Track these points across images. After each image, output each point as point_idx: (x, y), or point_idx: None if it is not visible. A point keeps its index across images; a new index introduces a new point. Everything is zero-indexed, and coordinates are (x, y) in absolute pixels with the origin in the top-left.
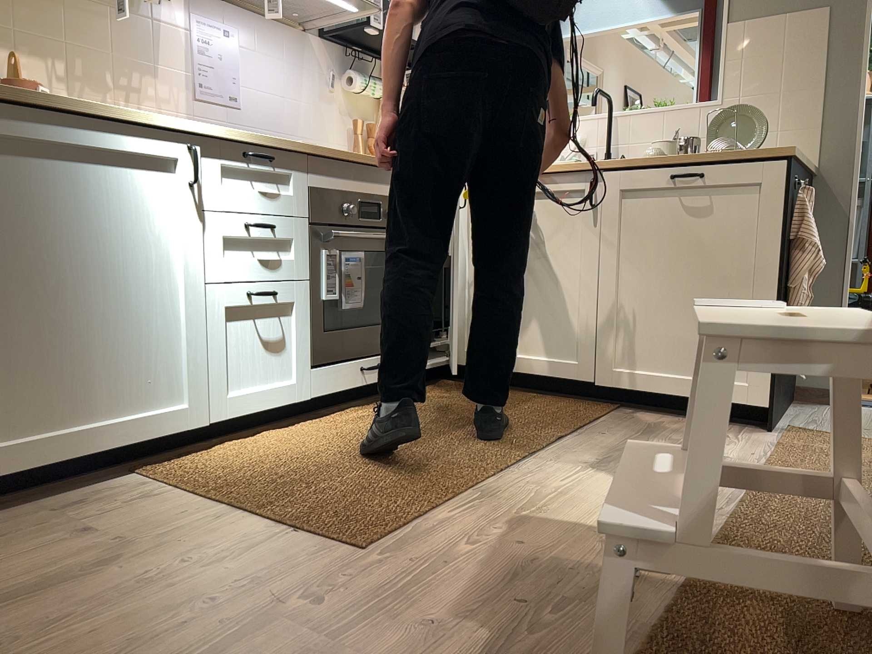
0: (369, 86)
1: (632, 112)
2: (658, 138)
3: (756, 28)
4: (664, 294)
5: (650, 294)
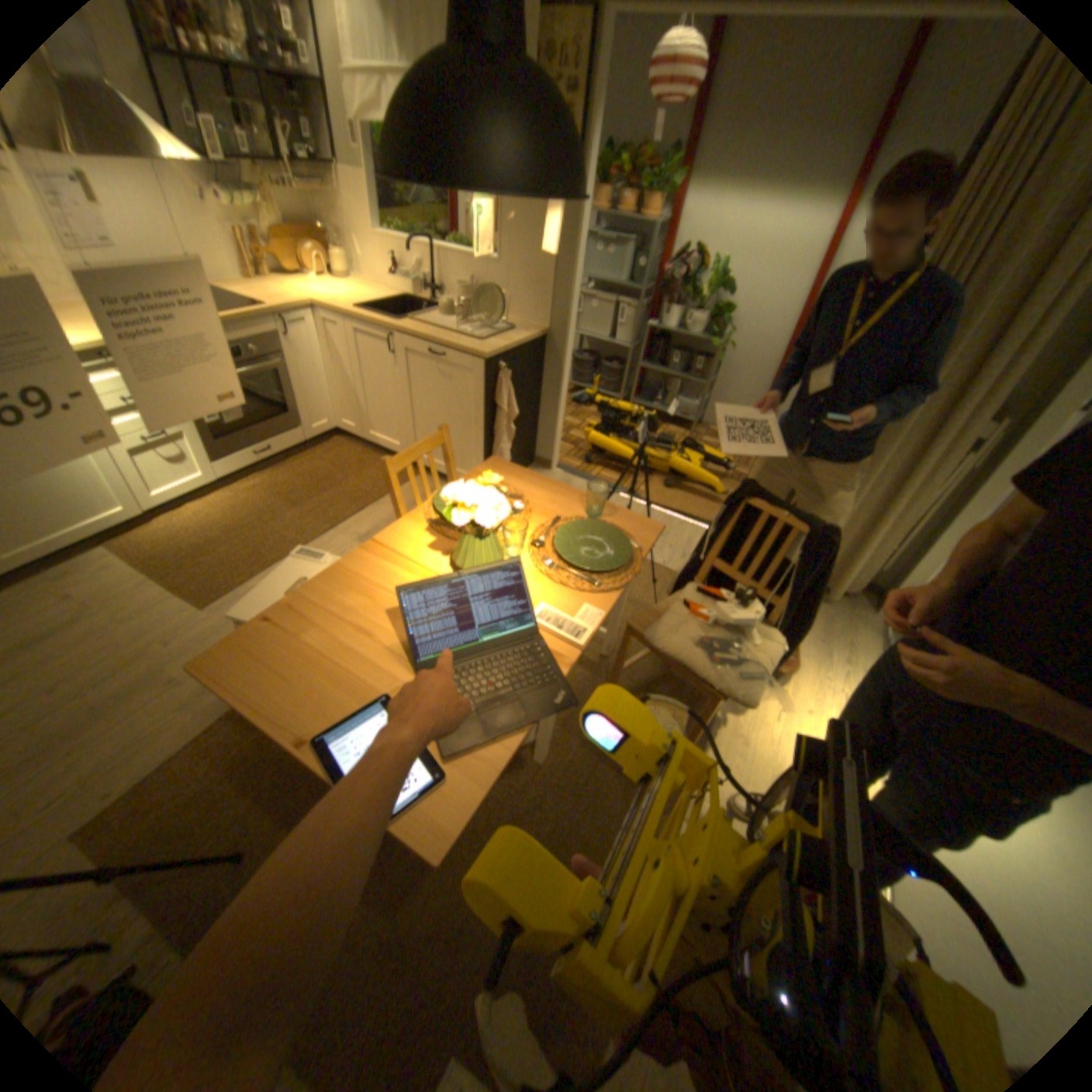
0: (236, 198)
1: (456, 239)
2: (466, 275)
3: (522, 204)
4: (436, 419)
5: (429, 417)
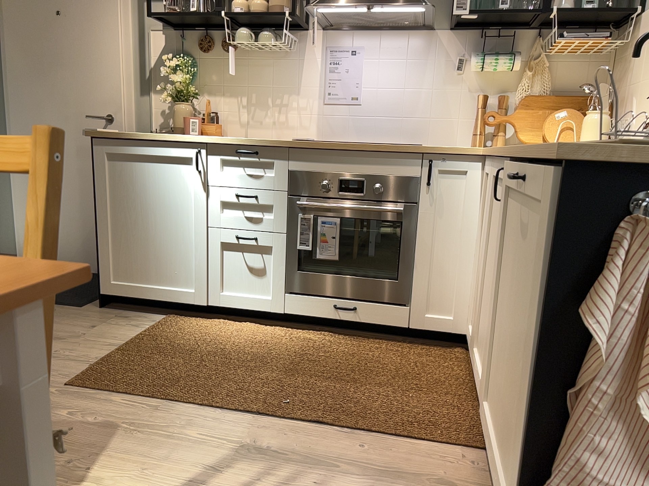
0: (485, 63)
1: None
2: None
3: None
4: (511, 342)
5: (508, 334)
